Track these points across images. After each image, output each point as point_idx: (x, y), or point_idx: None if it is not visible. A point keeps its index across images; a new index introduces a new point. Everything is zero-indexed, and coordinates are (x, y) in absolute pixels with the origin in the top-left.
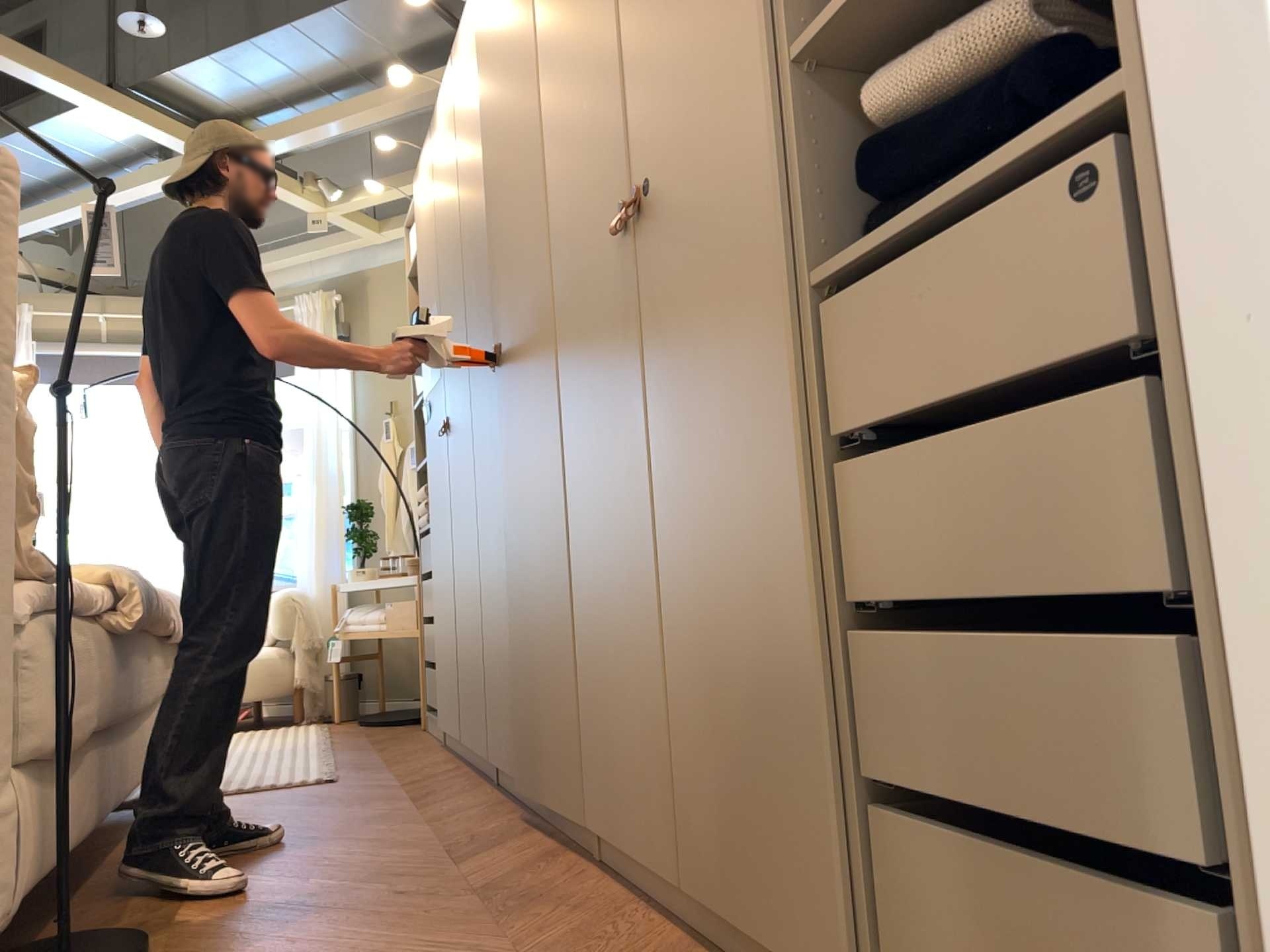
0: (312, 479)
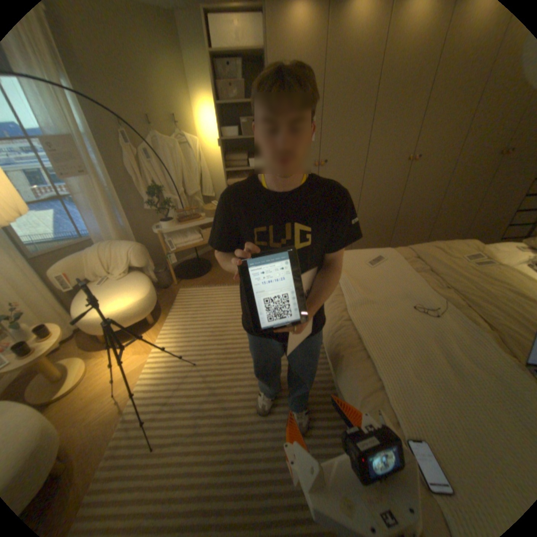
0: (87, 175)
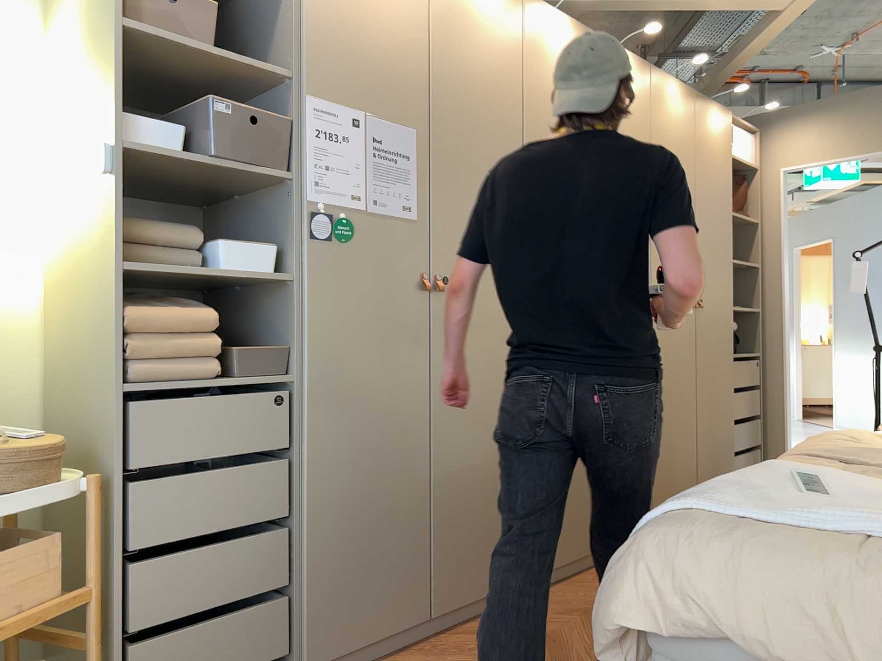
0: None
